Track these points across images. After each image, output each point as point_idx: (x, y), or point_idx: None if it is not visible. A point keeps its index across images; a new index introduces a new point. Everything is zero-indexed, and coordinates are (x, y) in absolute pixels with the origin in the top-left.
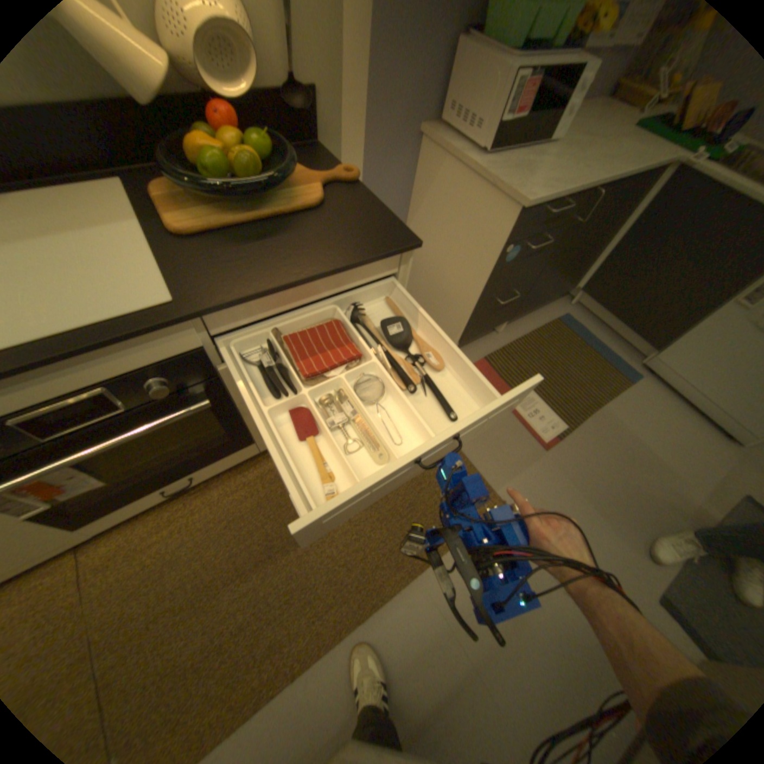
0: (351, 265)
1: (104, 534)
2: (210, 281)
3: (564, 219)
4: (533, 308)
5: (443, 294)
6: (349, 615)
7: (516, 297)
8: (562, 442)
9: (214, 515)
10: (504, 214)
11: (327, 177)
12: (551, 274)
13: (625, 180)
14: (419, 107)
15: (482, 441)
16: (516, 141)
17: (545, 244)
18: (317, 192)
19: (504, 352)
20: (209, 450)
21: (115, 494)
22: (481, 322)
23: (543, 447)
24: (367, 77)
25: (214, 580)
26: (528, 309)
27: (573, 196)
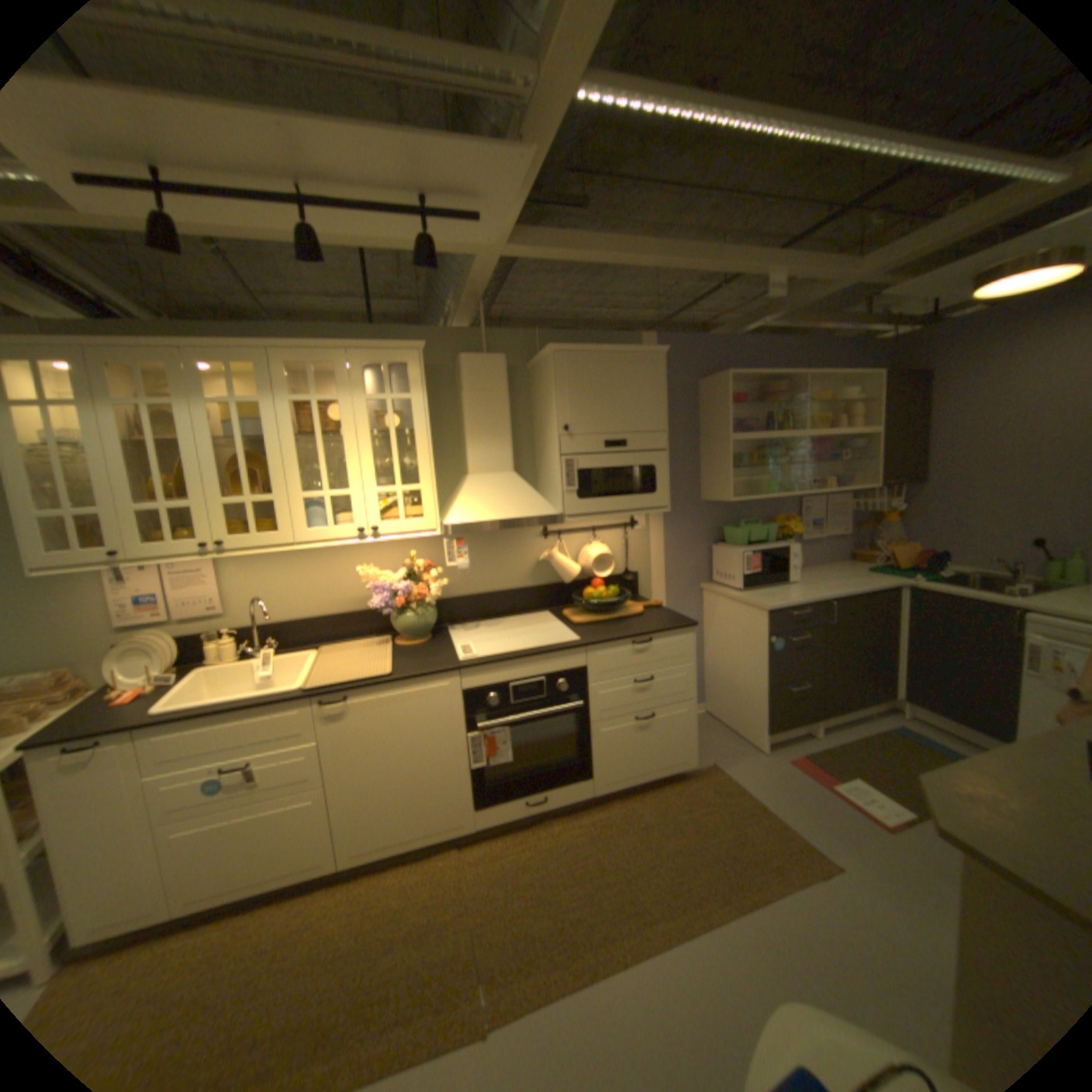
0: (660, 633)
1: (477, 846)
2: (594, 637)
3: (815, 624)
4: (849, 716)
5: (744, 694)
6: (679, 934)
7: (808, 689)
8: (912, 833)
9: (557, 845)
10: (761, 621)
11: (645, 608)
12: (841, 675)
13: (857, 600)
14: (697, 579)
15: (812, 823)
16: (766, 588)
17: (809, 643)
18: (640, 613)
19: (828, 756)
20: (566, 768)
21: (509, 783)
22: (784, 714)
23: (887, 834)
24: (664, 568)
25: (557, 887)
26: (840, 714)
27: (810, 608)
